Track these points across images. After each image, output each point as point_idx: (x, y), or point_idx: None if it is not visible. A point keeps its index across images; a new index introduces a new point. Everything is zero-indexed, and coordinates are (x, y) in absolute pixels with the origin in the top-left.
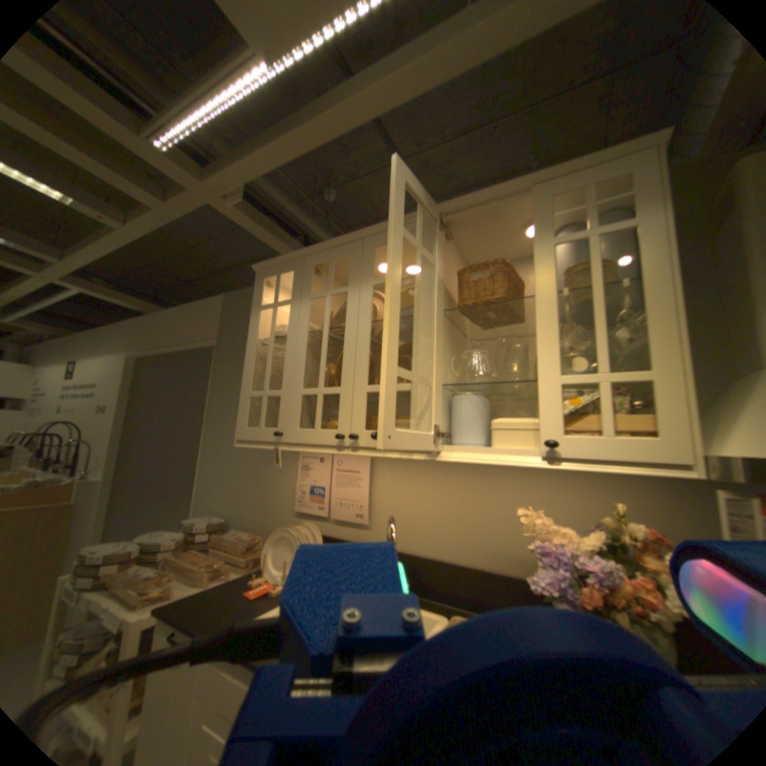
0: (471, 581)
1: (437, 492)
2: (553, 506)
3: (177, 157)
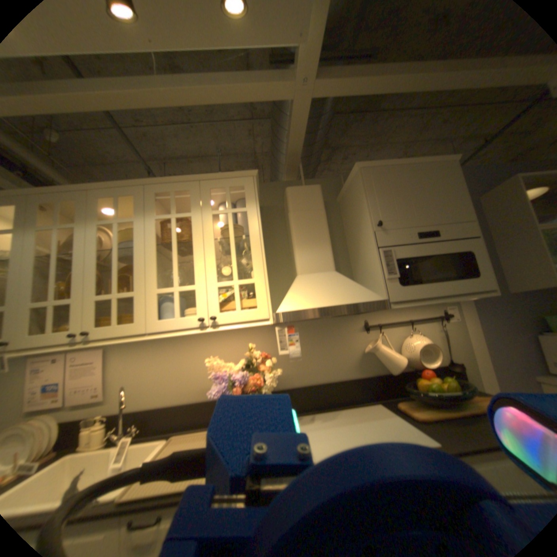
0: (180, 415)
1: (155, 365)
2: (224, 355)
3: None
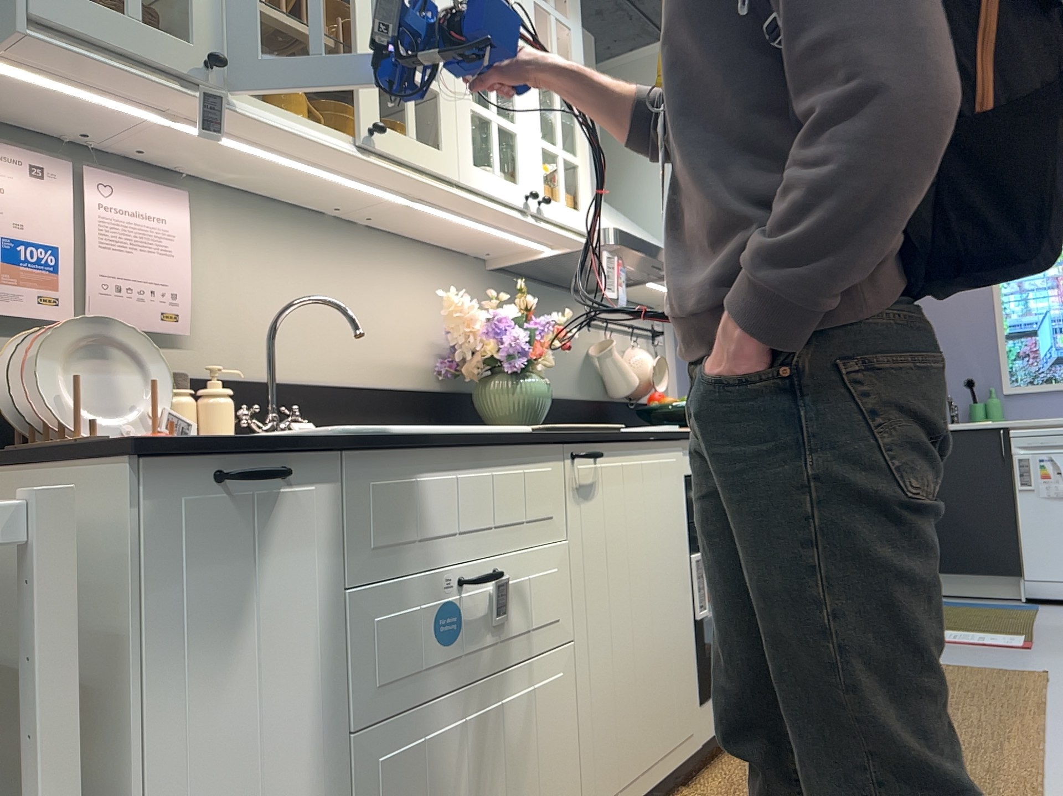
0: (354, 405)
1: (301, 279)
2: (423, 302)
3: None
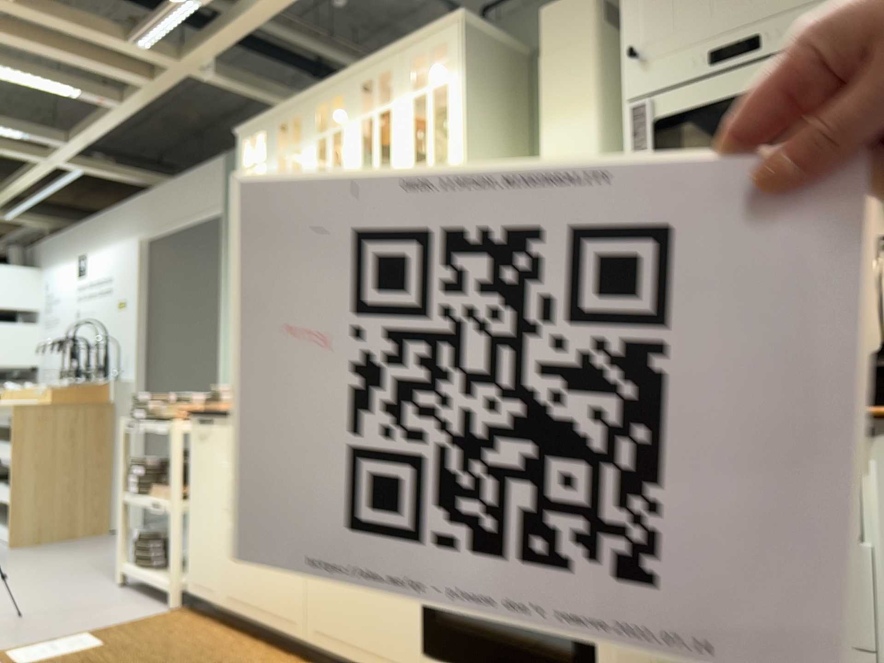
0: None
1: None
2: None
3: (157, 49)
